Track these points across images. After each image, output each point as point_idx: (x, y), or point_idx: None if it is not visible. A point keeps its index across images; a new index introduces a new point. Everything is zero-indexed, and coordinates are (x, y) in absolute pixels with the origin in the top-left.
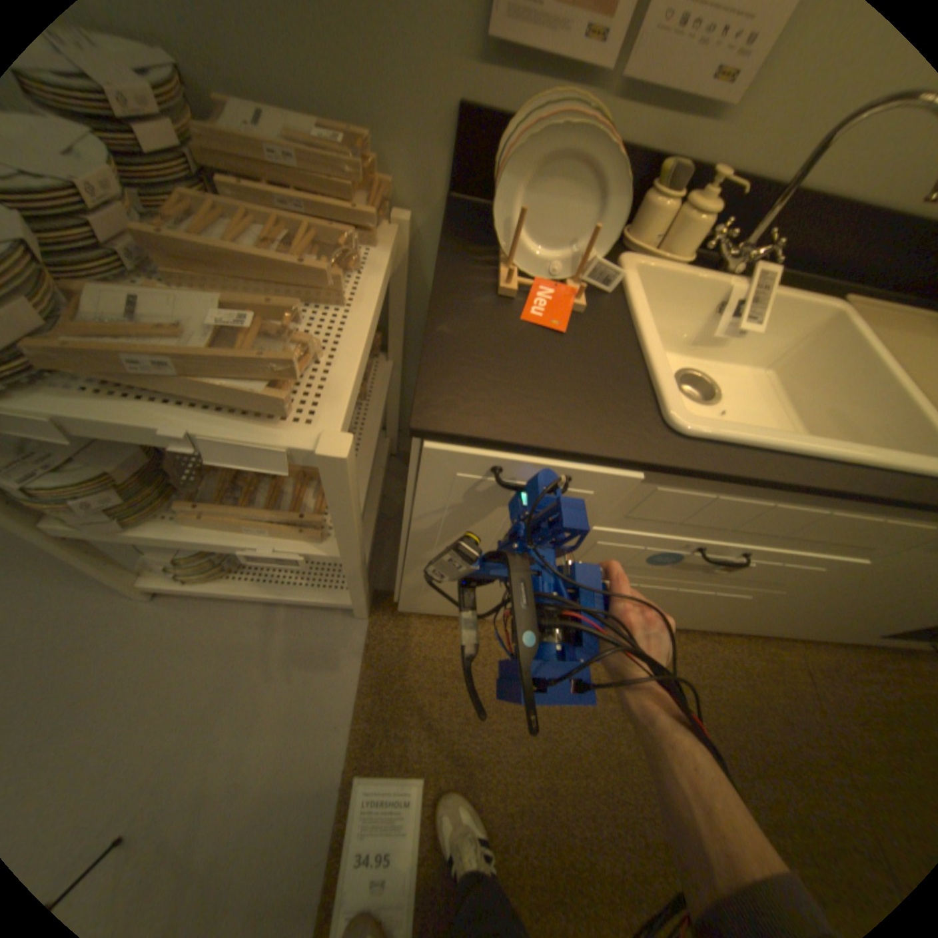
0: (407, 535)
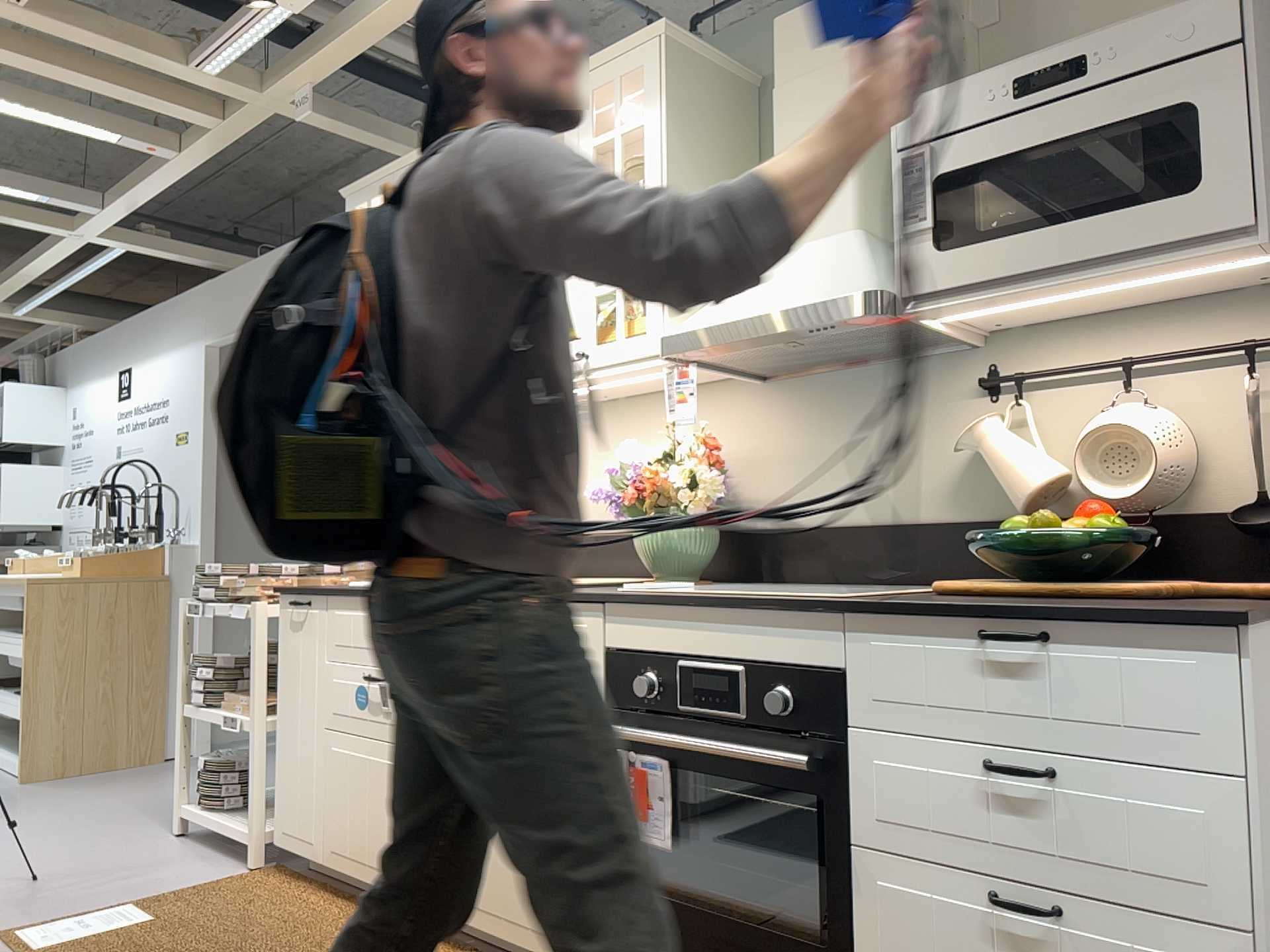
0: (278, 693)
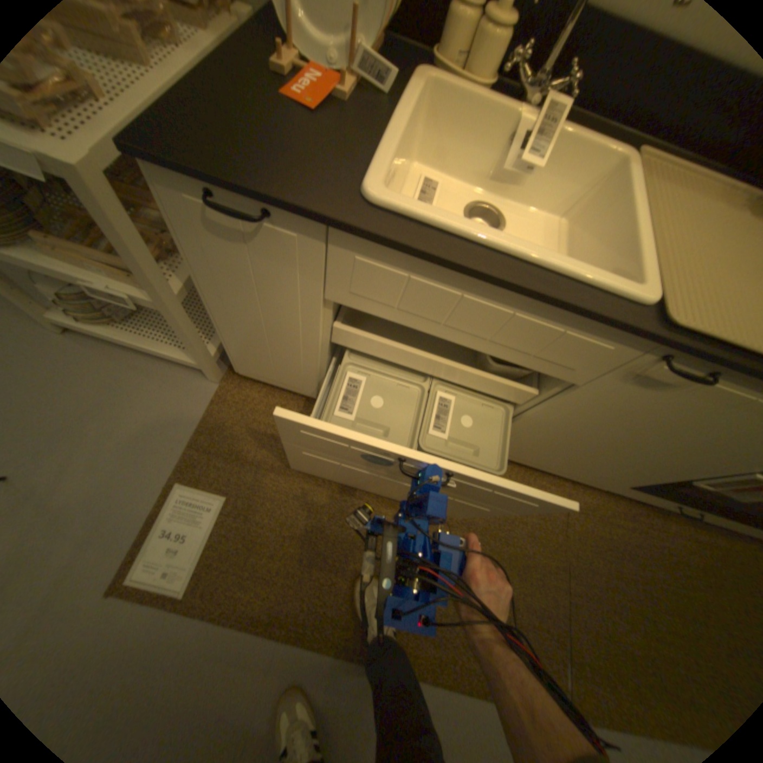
0: (201, 289)
